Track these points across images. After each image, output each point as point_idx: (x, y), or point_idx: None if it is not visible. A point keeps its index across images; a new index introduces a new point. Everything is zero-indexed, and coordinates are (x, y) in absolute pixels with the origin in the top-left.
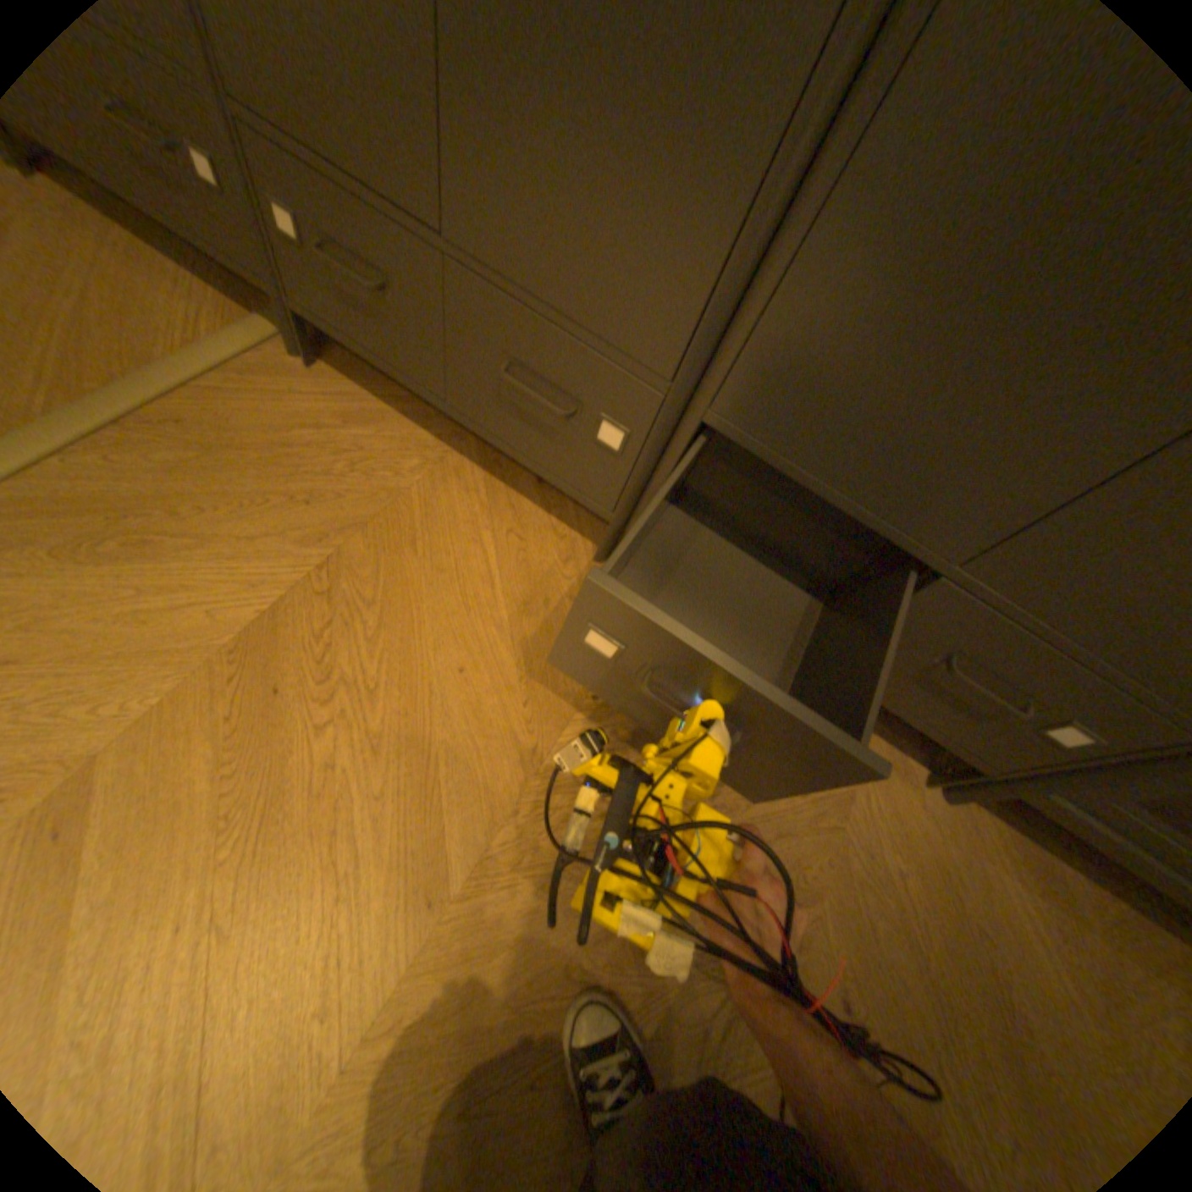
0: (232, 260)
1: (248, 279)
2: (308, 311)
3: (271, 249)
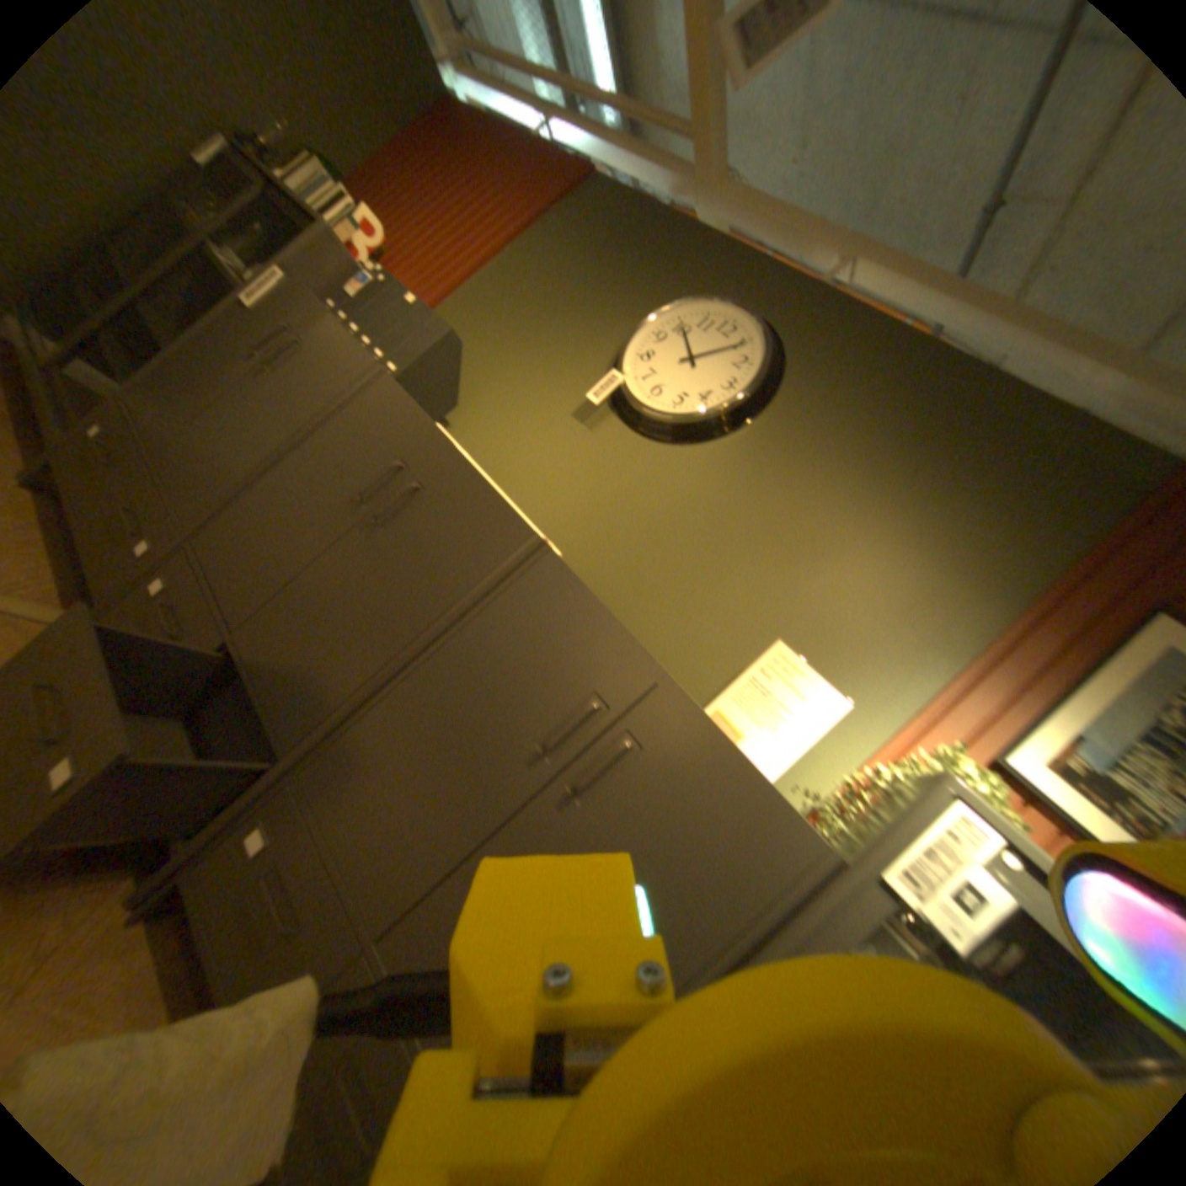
0: (99, 582)
1: (95, 594)
2: (113, 627)
3: (130, 593)
